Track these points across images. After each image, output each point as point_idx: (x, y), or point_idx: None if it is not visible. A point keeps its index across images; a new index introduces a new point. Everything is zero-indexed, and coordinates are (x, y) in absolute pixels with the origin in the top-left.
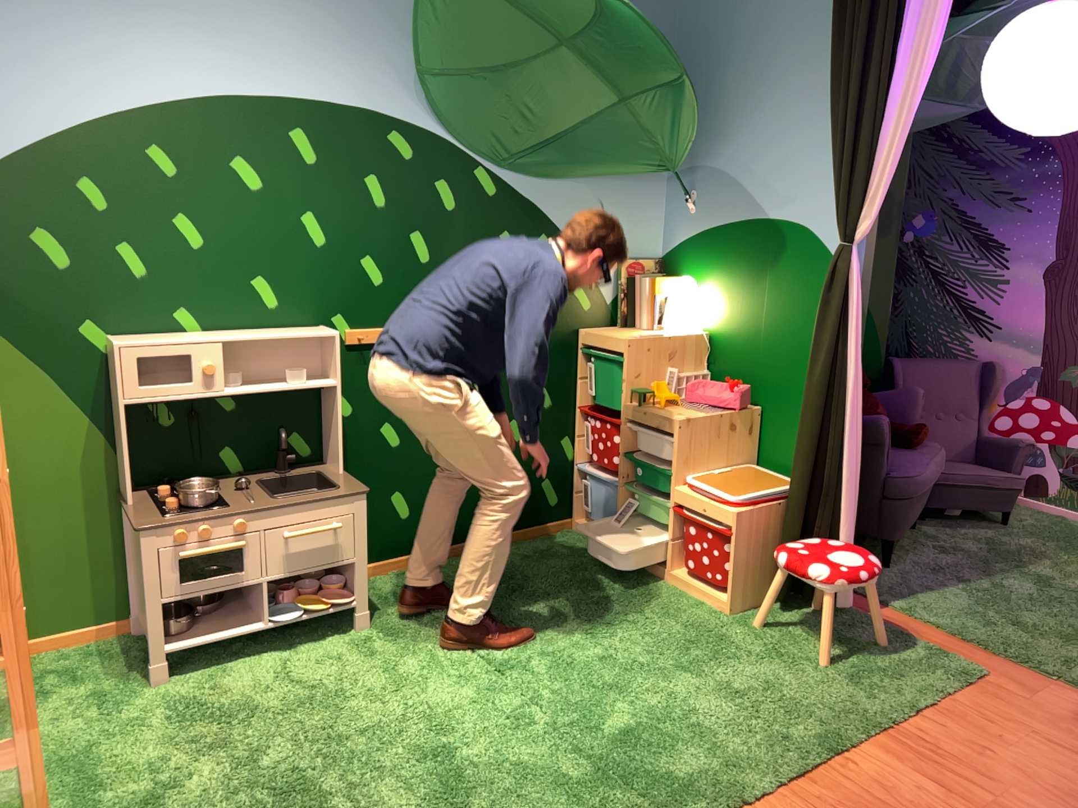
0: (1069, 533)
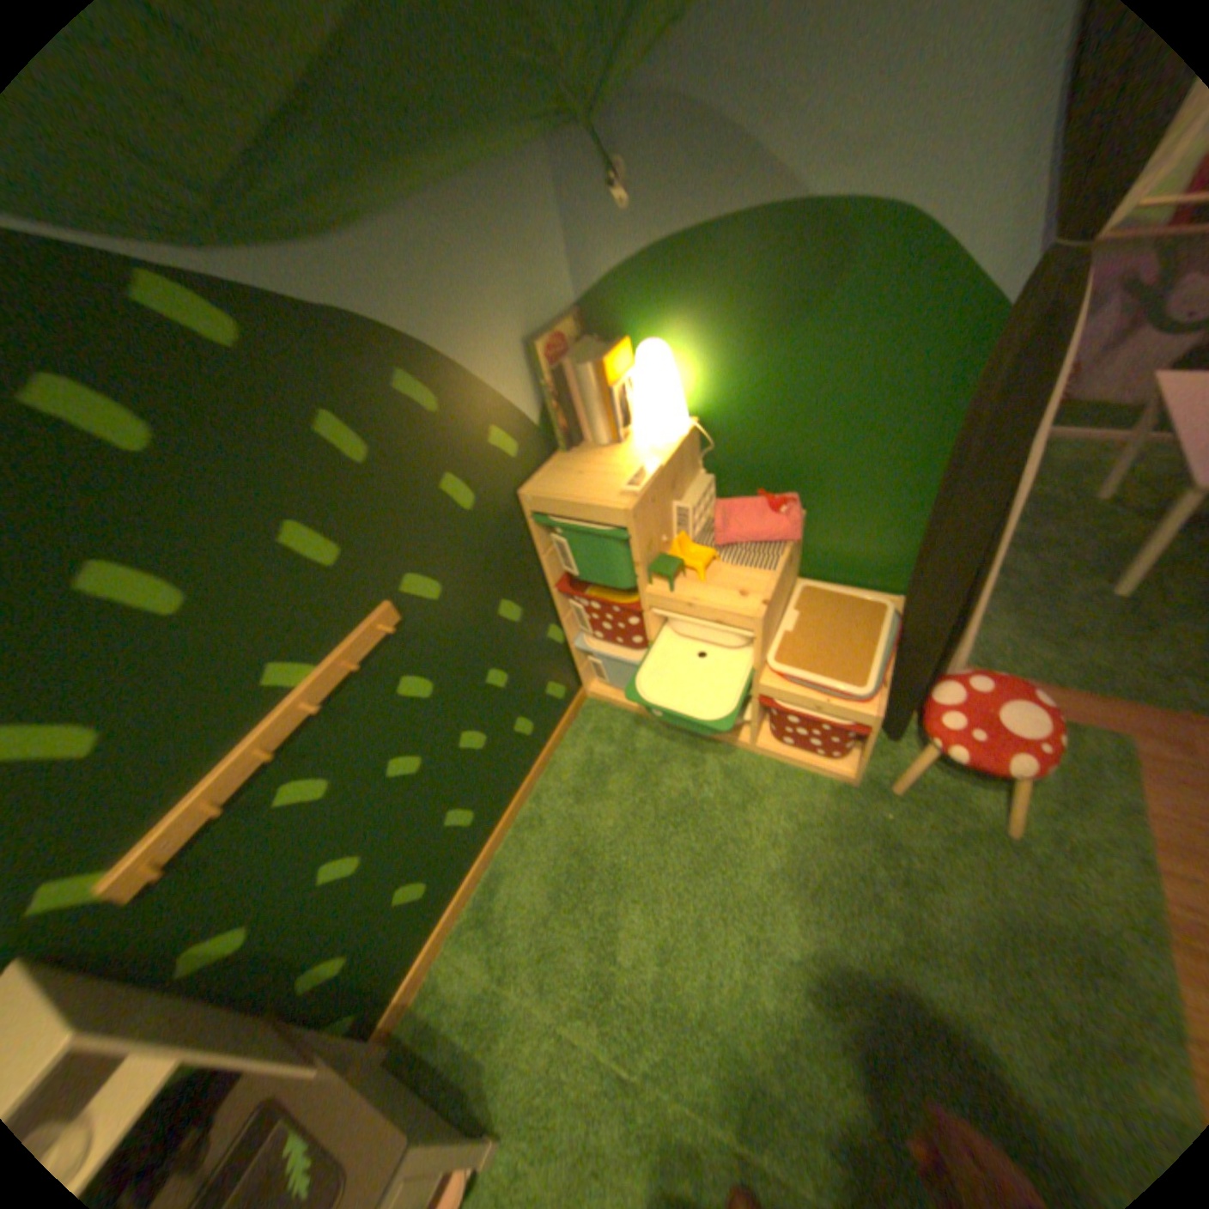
0: None
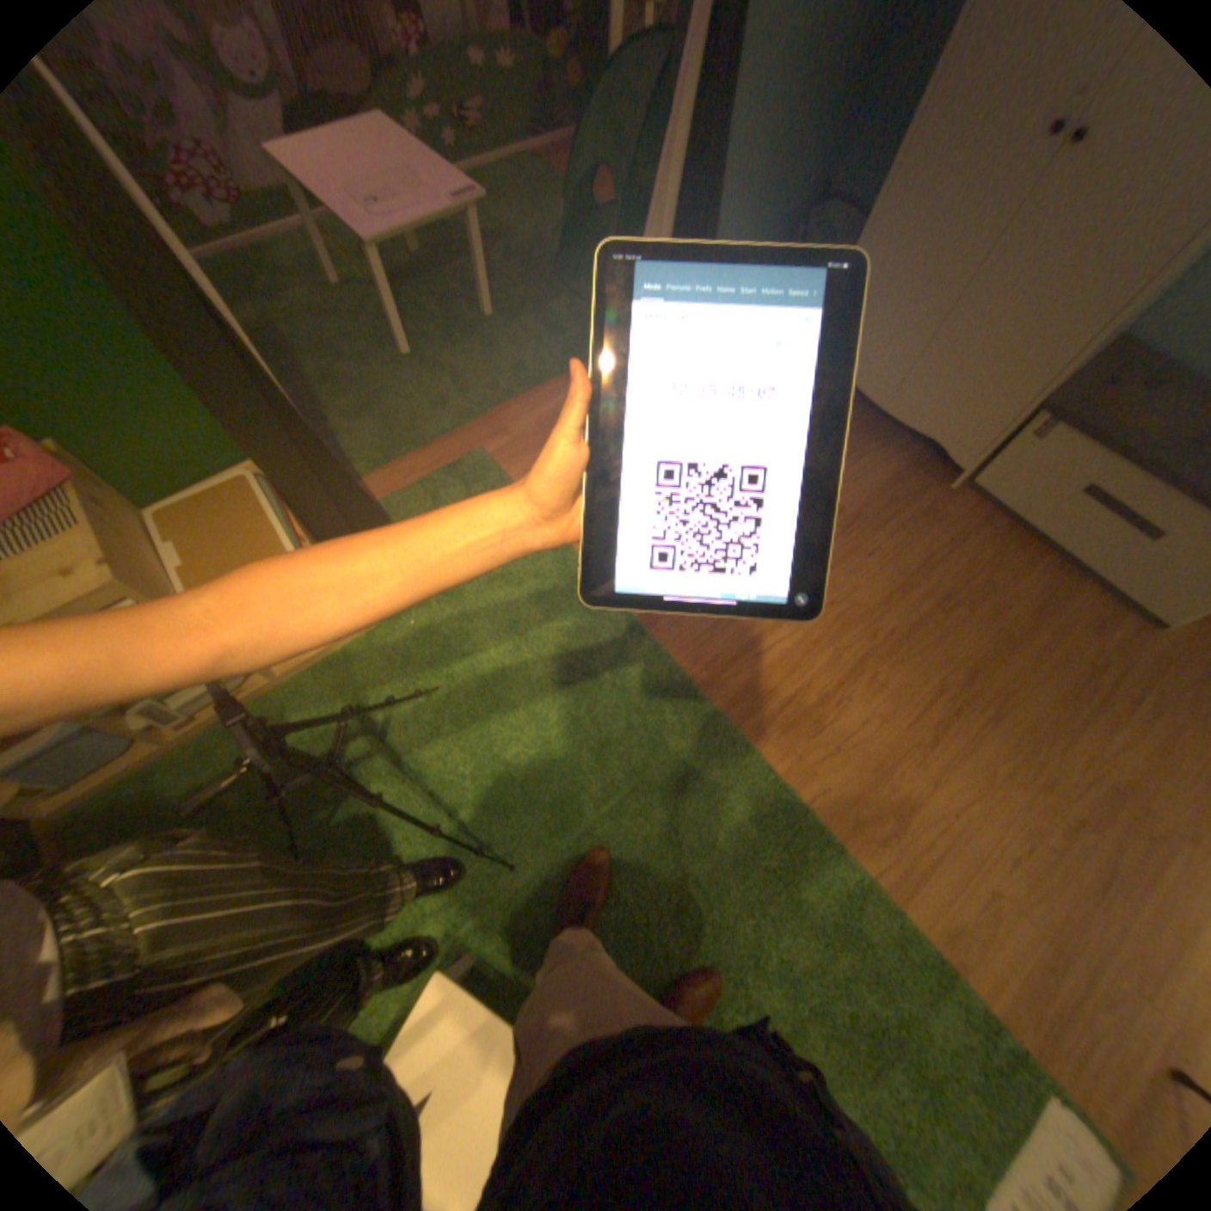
0: (220, 283)
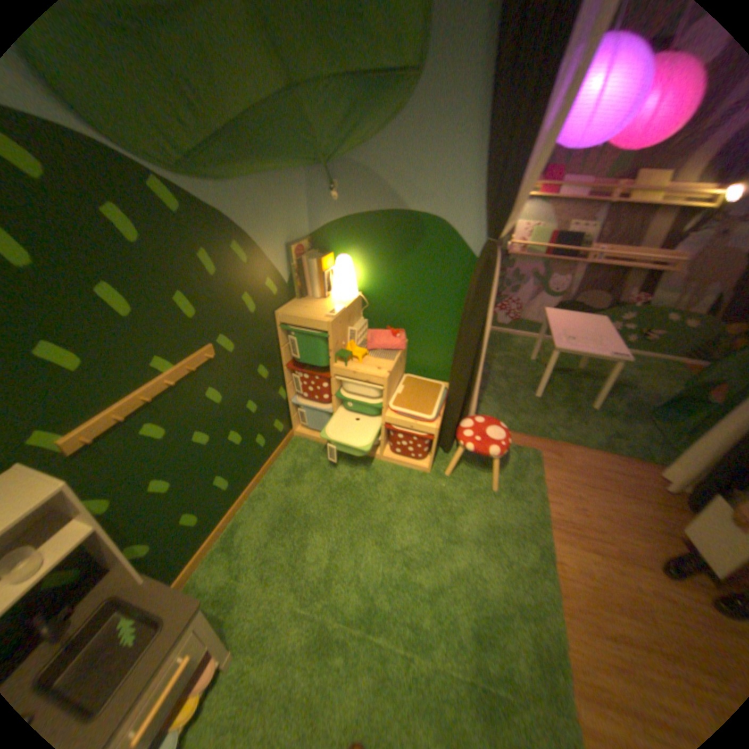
0: None
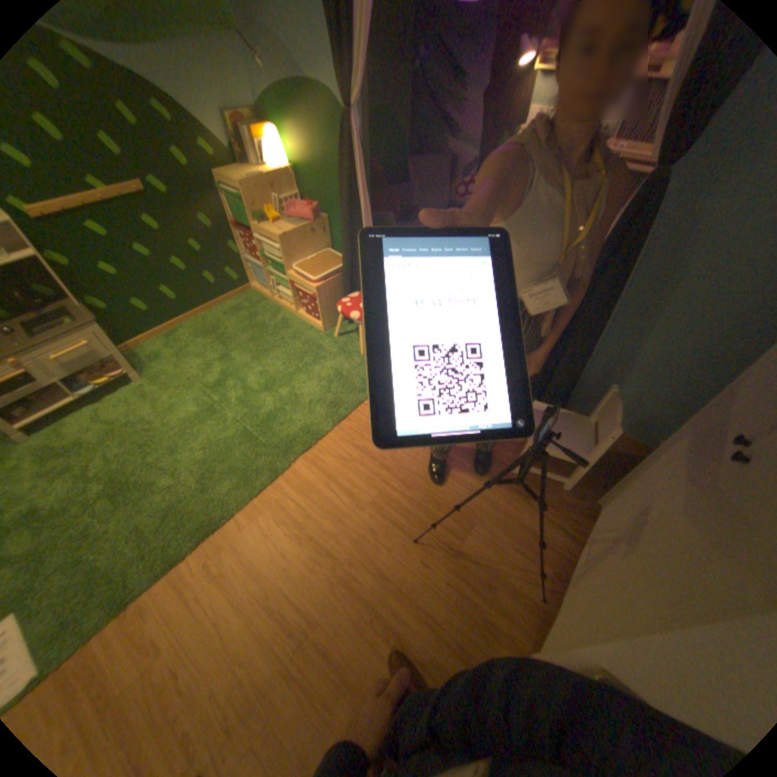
0: None
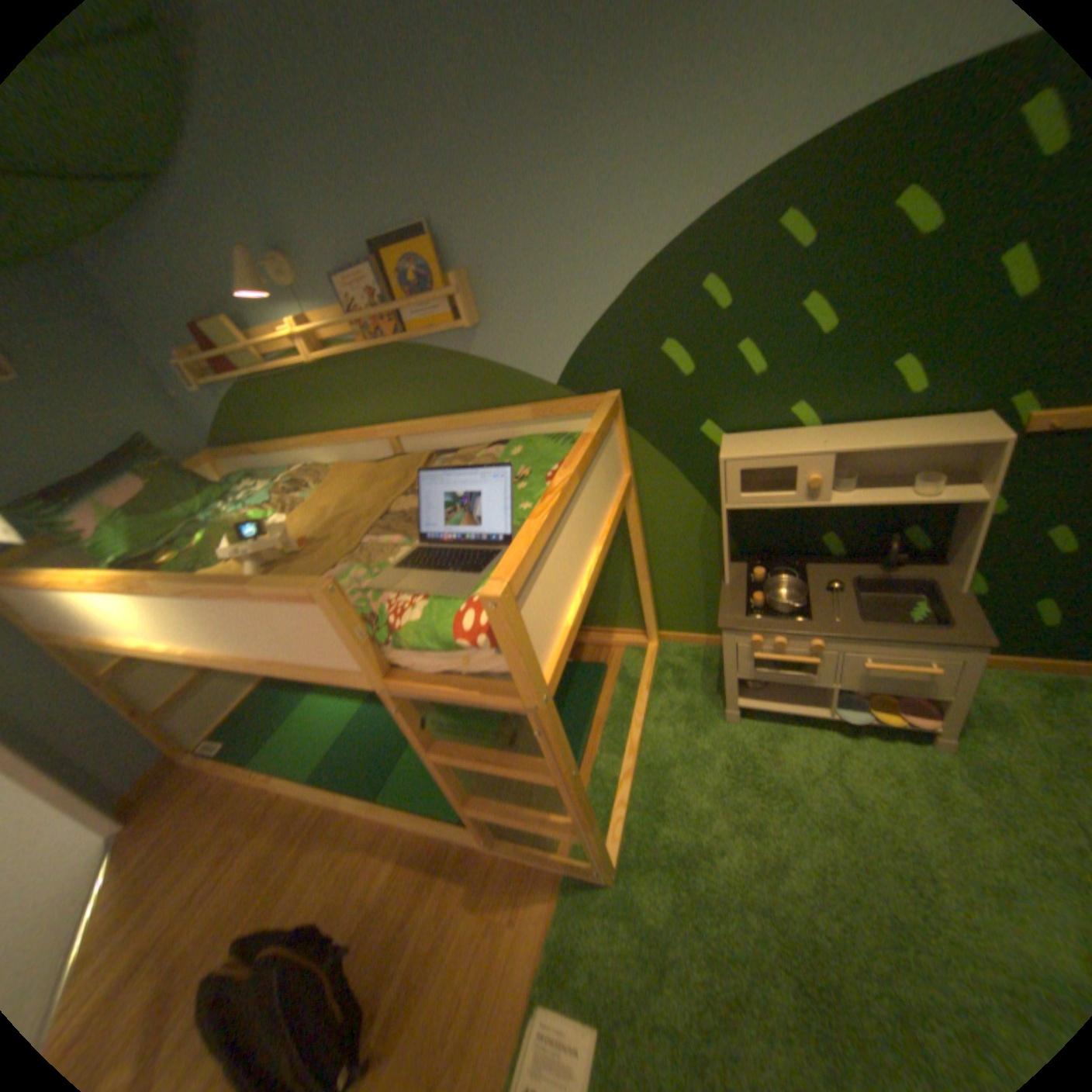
0: None
